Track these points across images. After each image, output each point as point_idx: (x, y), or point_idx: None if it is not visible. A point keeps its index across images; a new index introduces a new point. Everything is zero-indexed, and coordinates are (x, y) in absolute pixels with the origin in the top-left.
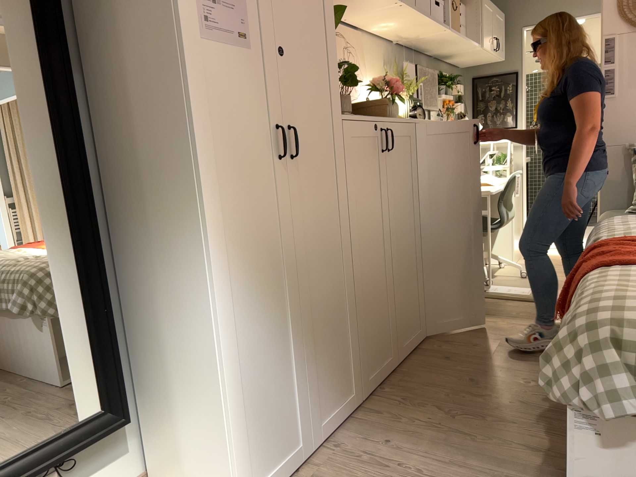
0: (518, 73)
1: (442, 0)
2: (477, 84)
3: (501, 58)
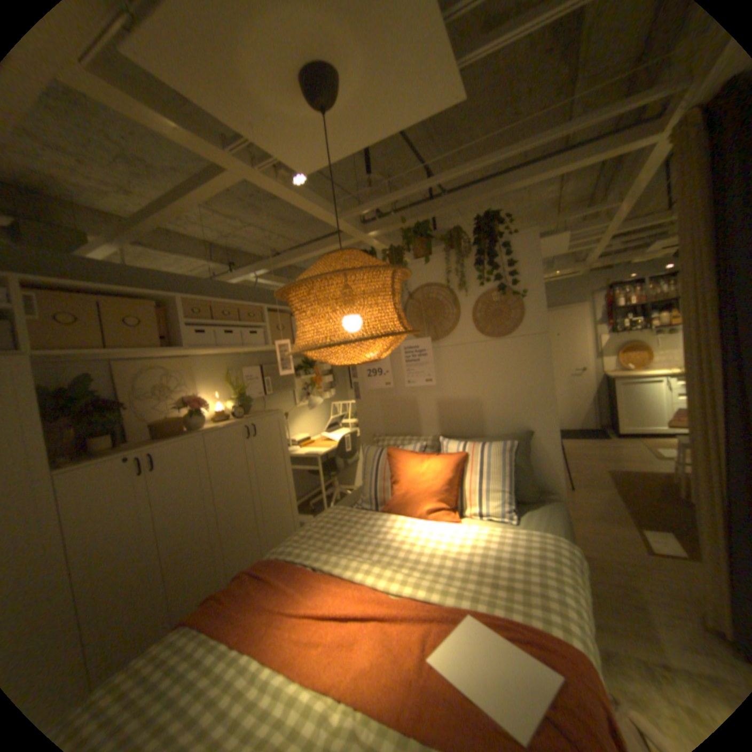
0: None
1: (261, 326)
2: None
3: None
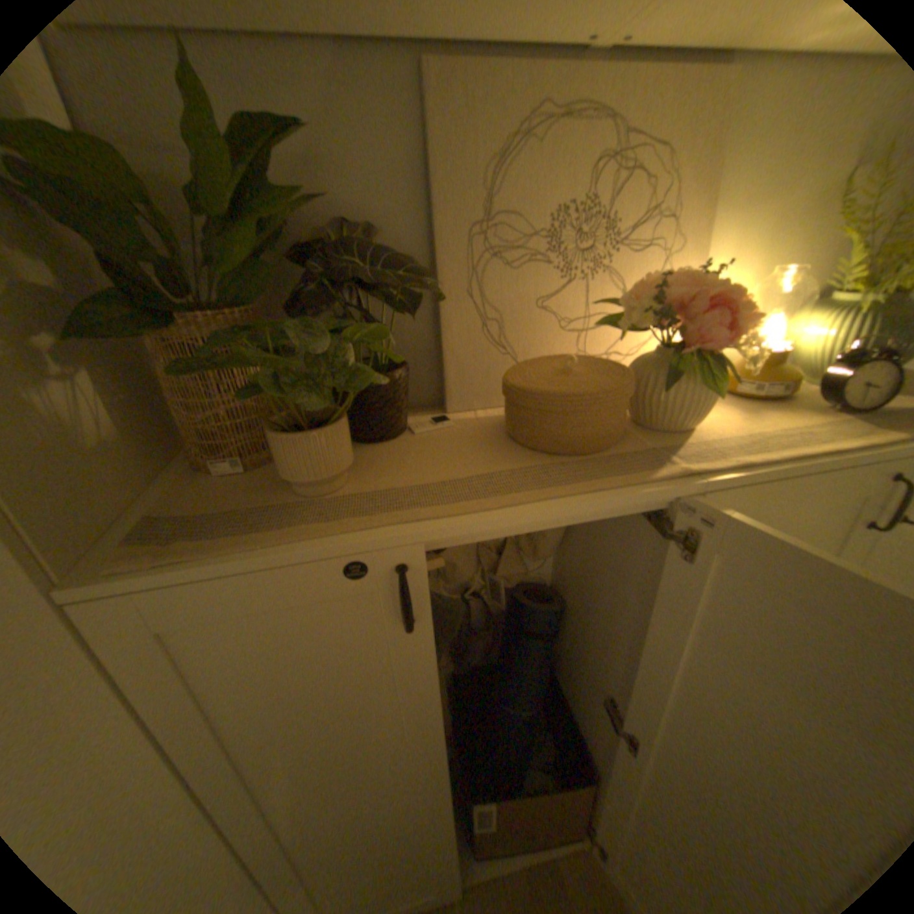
0: None
1: None
2: None
3: None
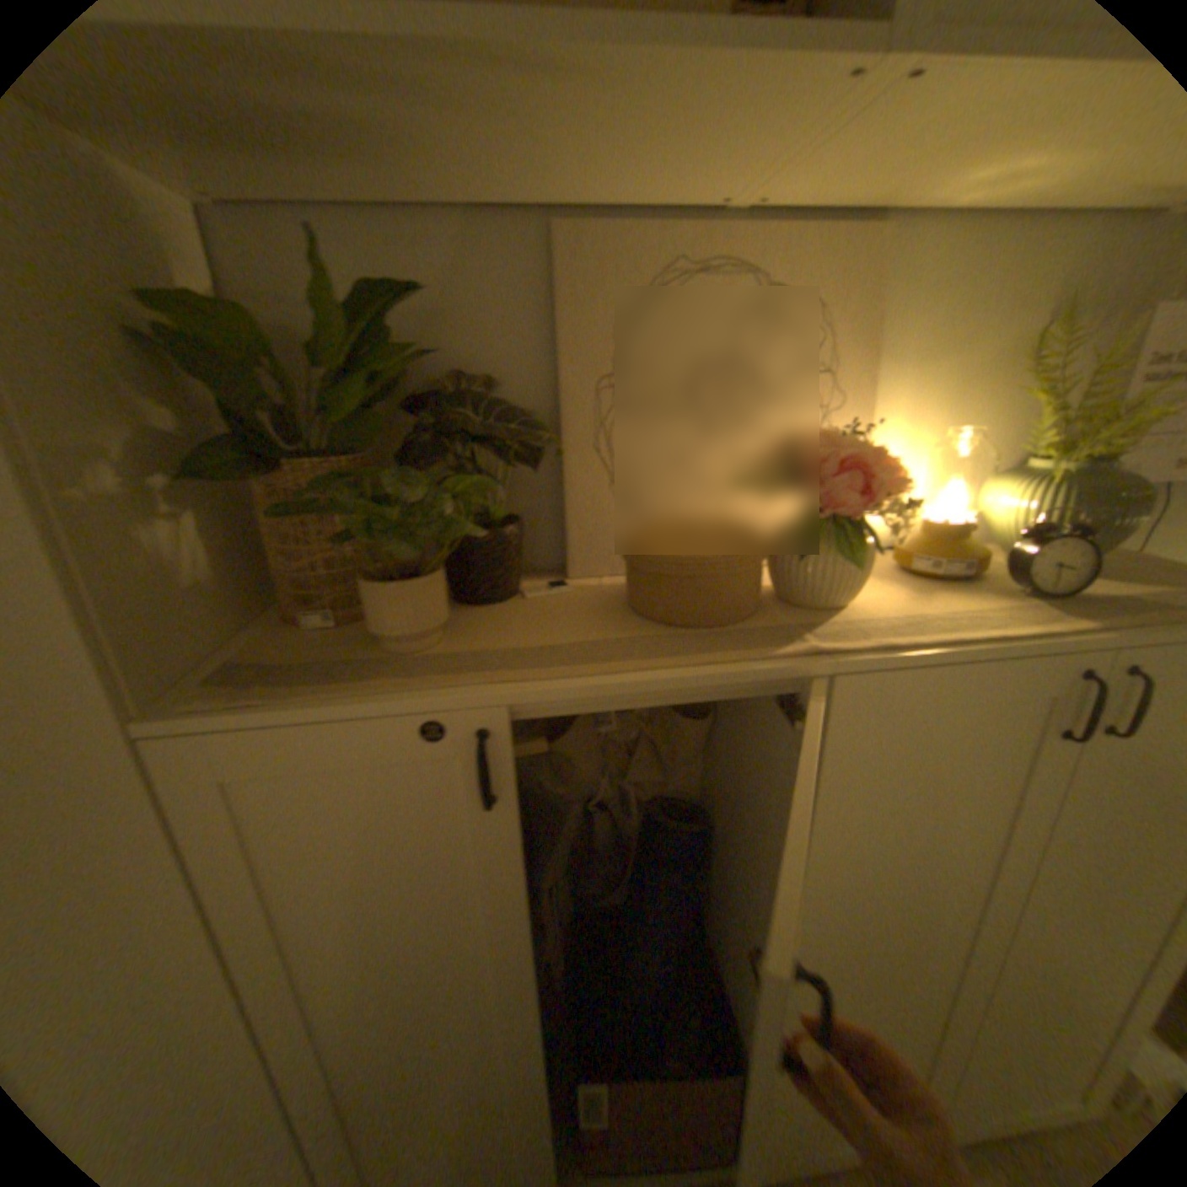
0: None
1: None
2: None
3: None
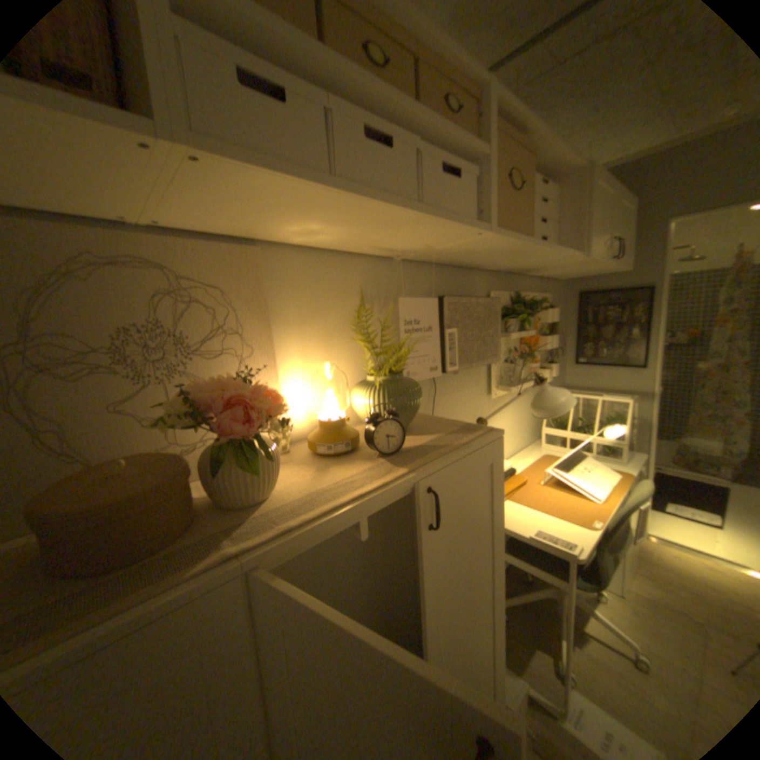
0: (655, 287)
1: (476, 159)
2: (585, 300)
3: (626, 266)
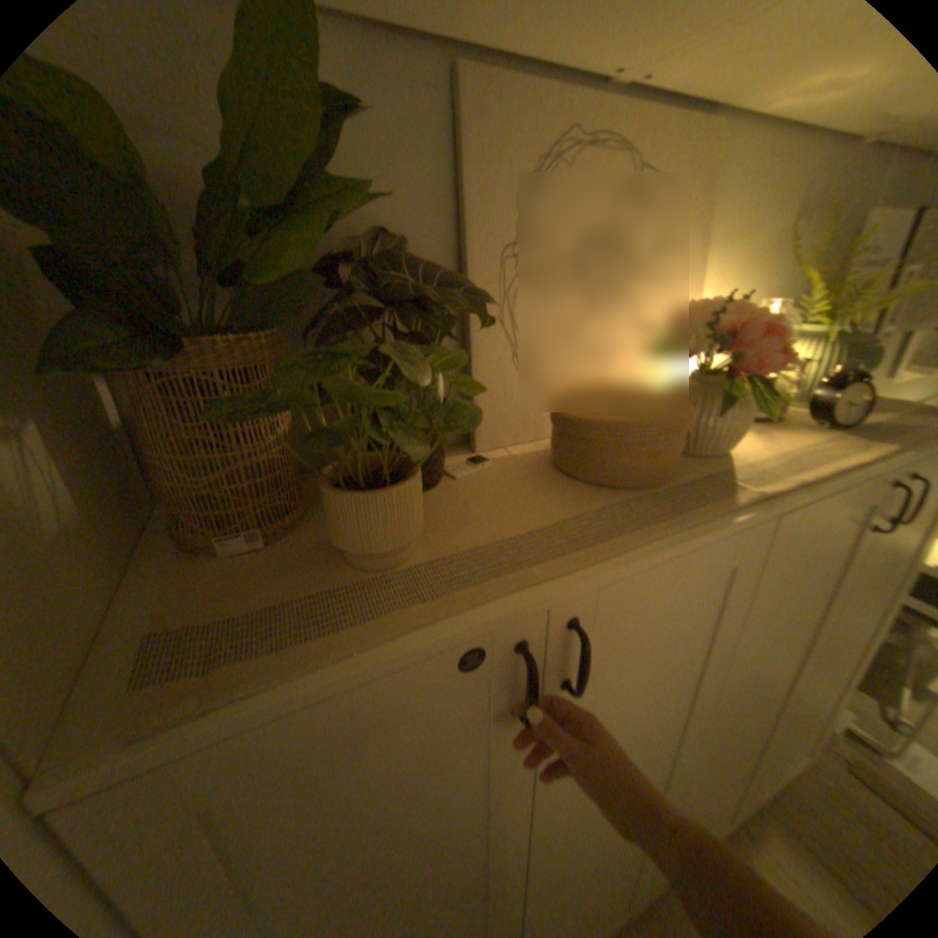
0: None
1: None
2: None
3: None
